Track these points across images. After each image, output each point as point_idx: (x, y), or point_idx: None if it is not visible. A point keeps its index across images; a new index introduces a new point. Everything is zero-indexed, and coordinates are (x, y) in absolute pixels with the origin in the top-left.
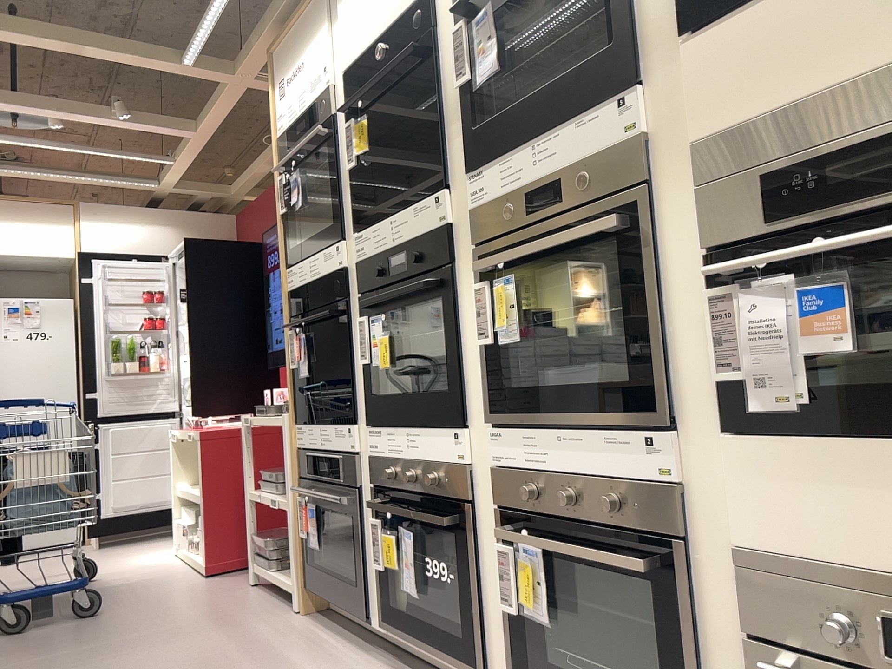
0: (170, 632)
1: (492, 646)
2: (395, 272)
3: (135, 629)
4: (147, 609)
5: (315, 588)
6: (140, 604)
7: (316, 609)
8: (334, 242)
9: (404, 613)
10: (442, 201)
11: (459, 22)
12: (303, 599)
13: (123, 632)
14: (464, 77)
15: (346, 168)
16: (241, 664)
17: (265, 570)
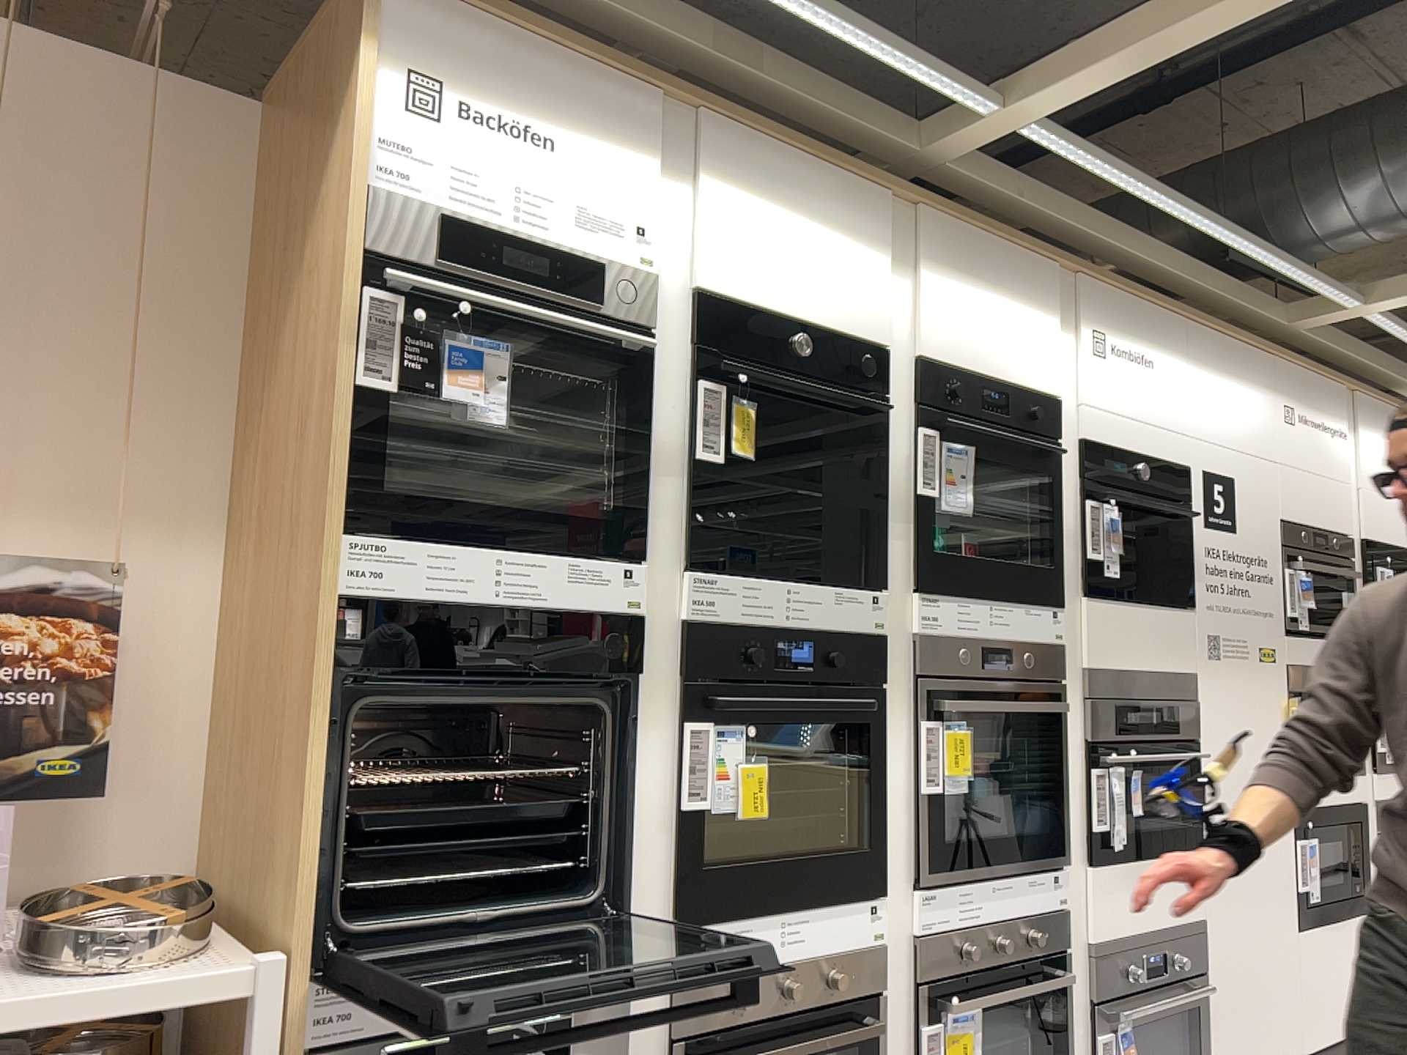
0: None
1: None
2: (783, 661)
3: None
4: None
5: None
6: None
7: None
8: (627, 558)
9: None
10: (876, 603)
11: (923, 434)
12: None
13: None
14: (921, 491)
15: (671, 446)
16: None
17: None
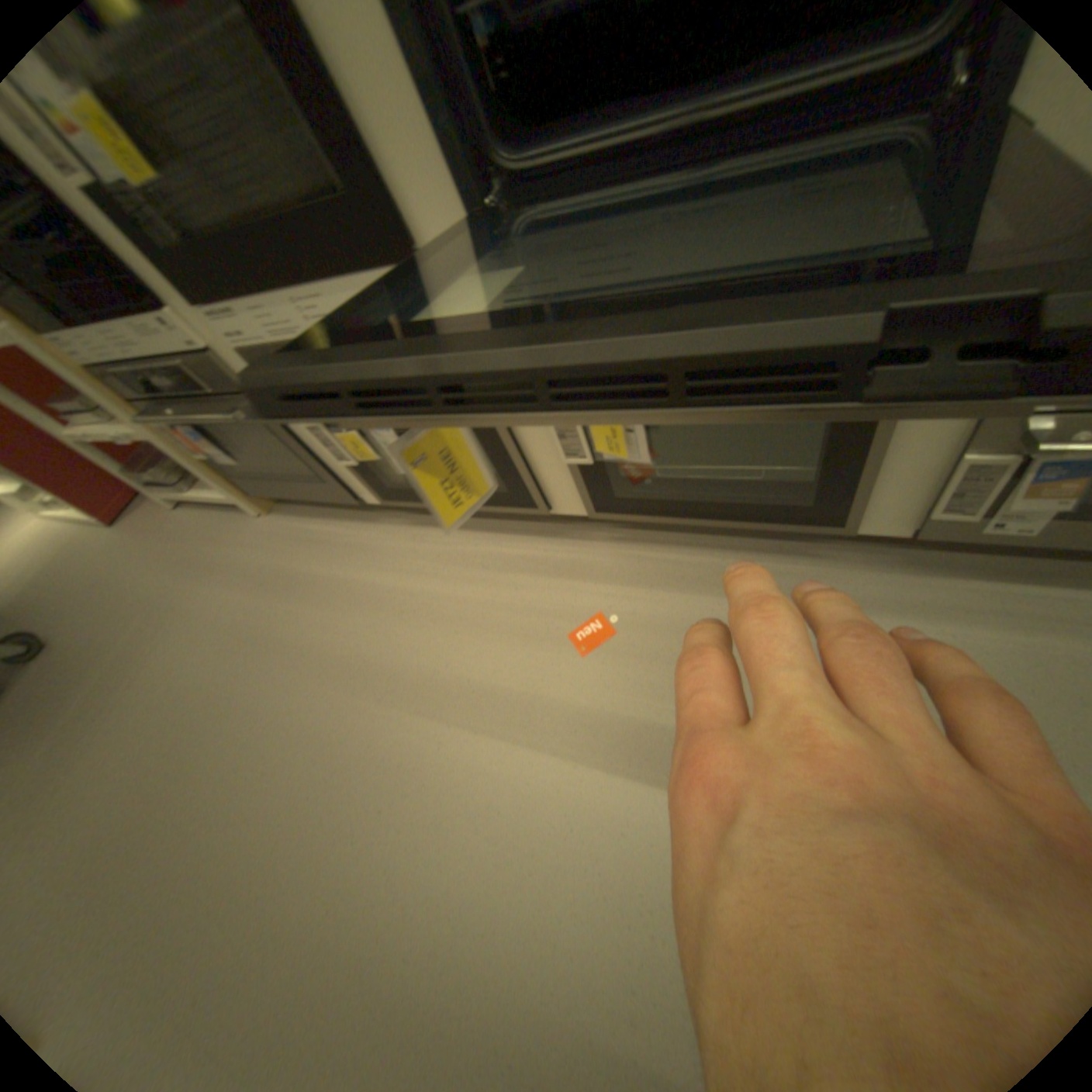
0: (152, 619)
1: (546, 487)
2: None
3: (112, 640)
4: (92, 608)
5: (258, 492)
6: (77, 607)
7: (274, 504)
8: None
9: (402, 483)
10: None
11: None
12: (254, 506)
13: (101, 651)
14: None
15: None
16: (270, 611)
17: (167, 489)
